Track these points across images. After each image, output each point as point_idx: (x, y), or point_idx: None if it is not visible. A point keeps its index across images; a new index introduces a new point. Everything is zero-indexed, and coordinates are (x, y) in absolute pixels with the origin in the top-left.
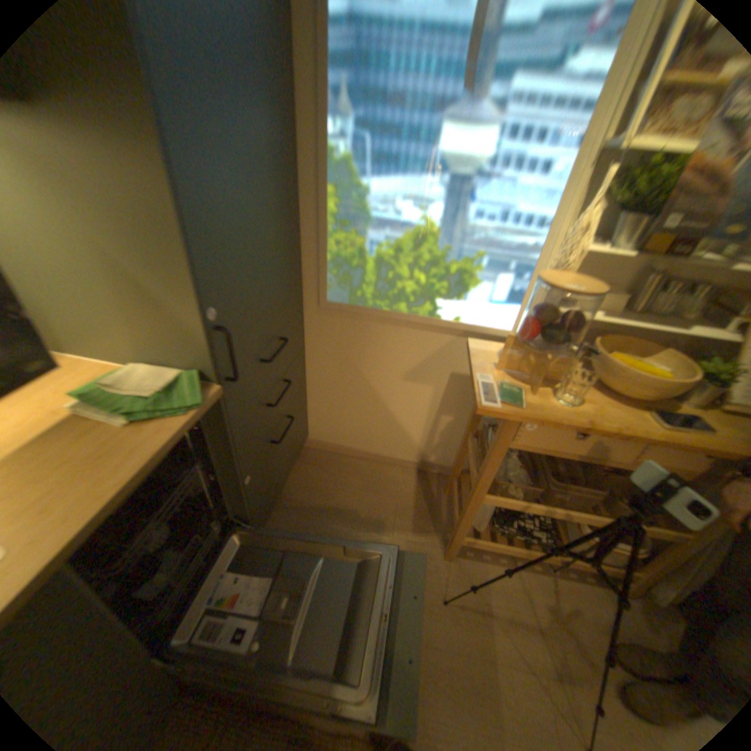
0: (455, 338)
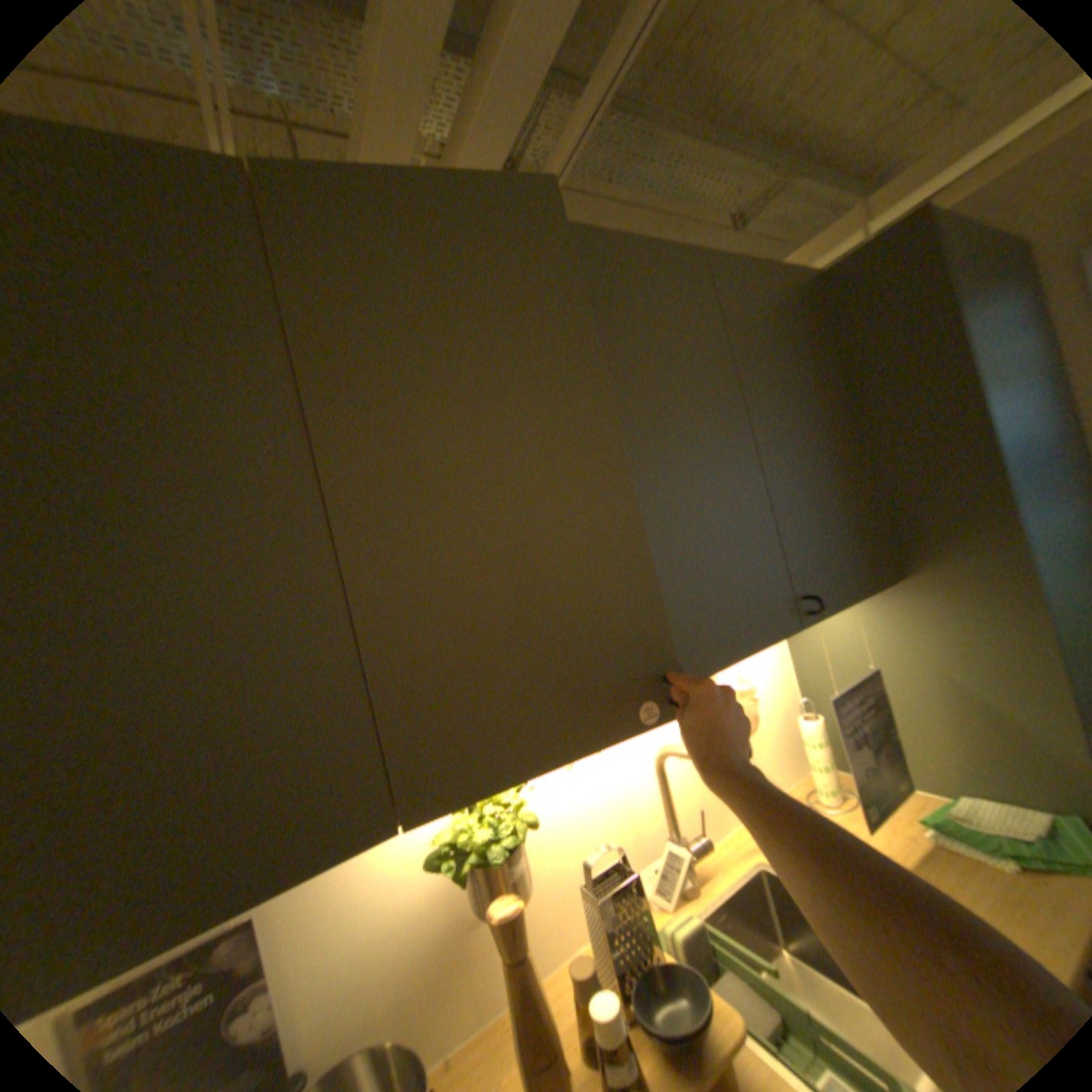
0: None
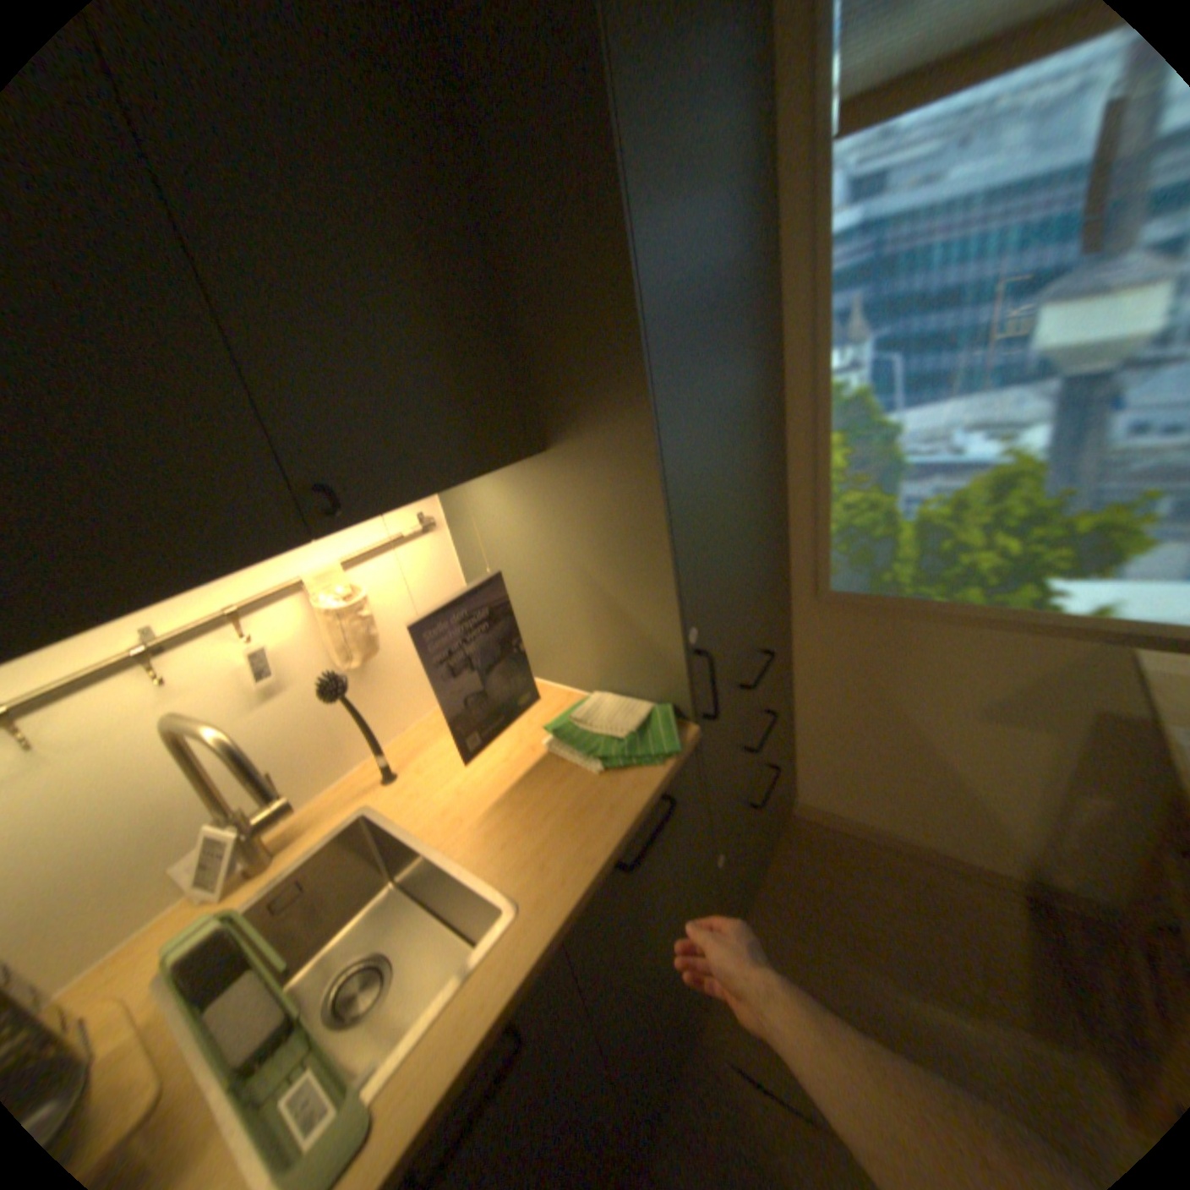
0: (1101, 646)
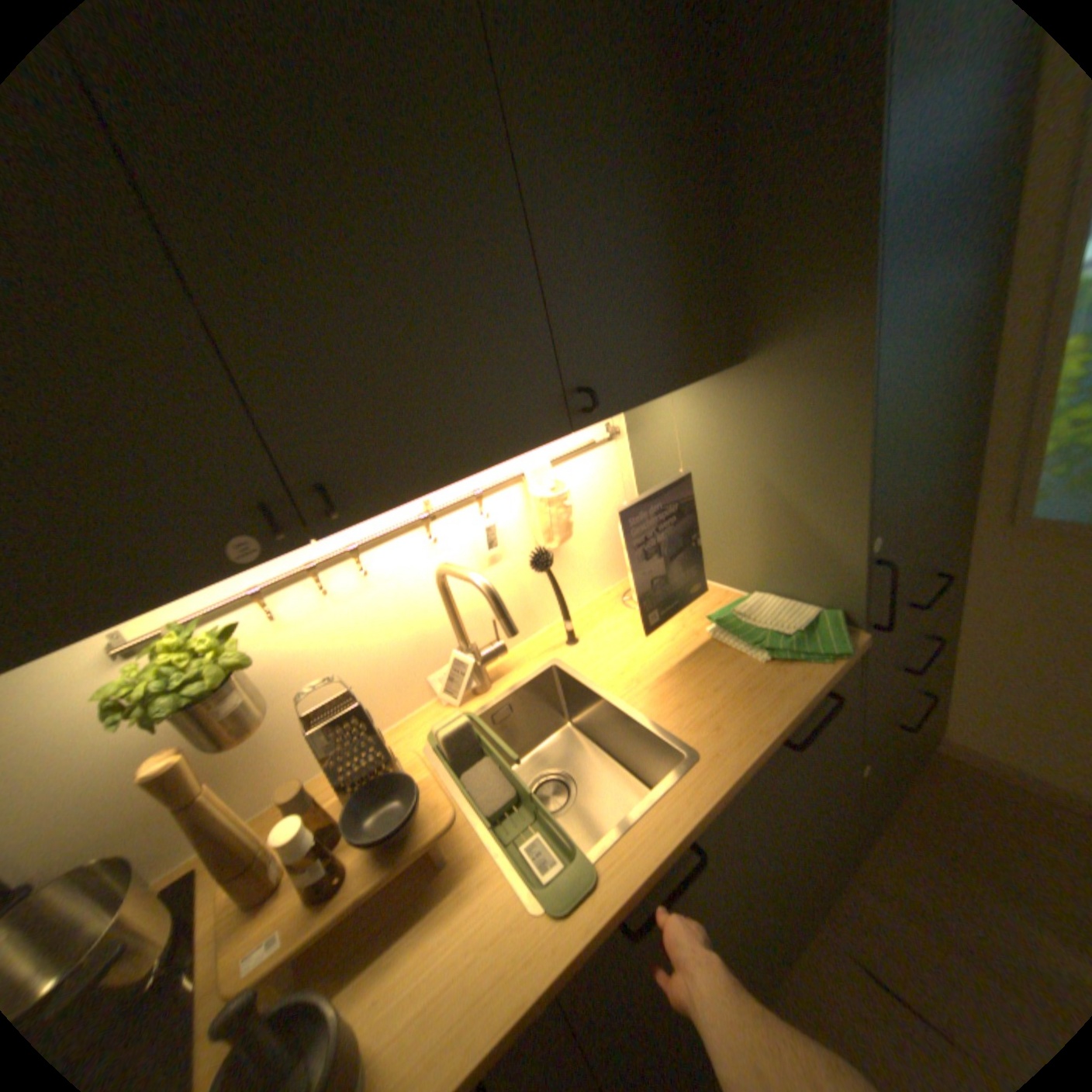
0: None
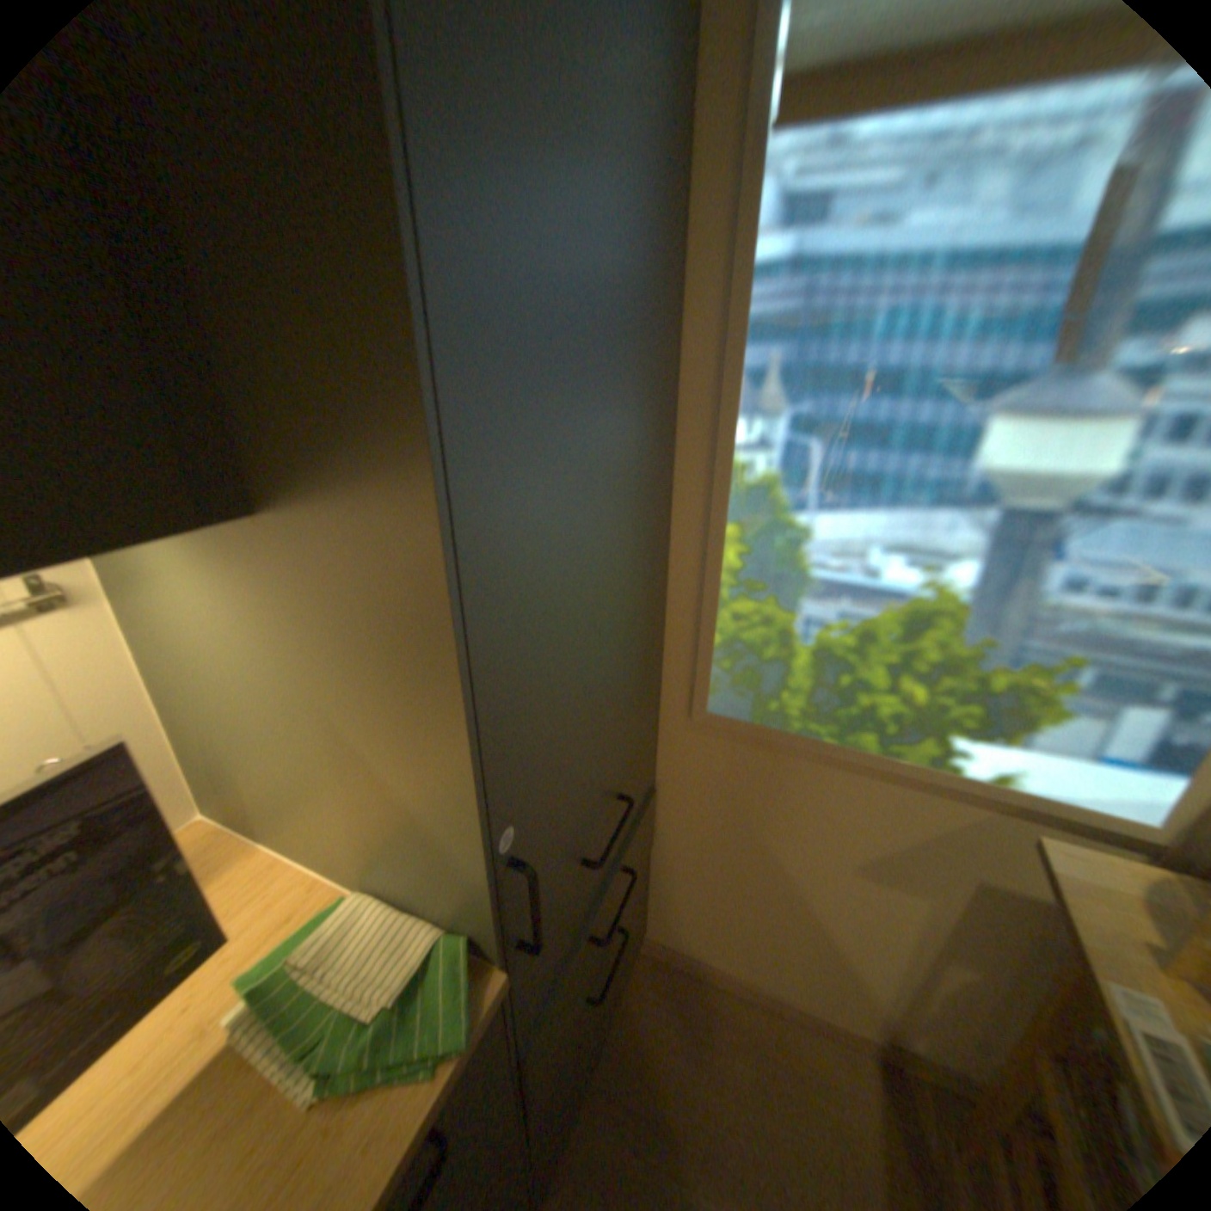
0: (999, 818)
